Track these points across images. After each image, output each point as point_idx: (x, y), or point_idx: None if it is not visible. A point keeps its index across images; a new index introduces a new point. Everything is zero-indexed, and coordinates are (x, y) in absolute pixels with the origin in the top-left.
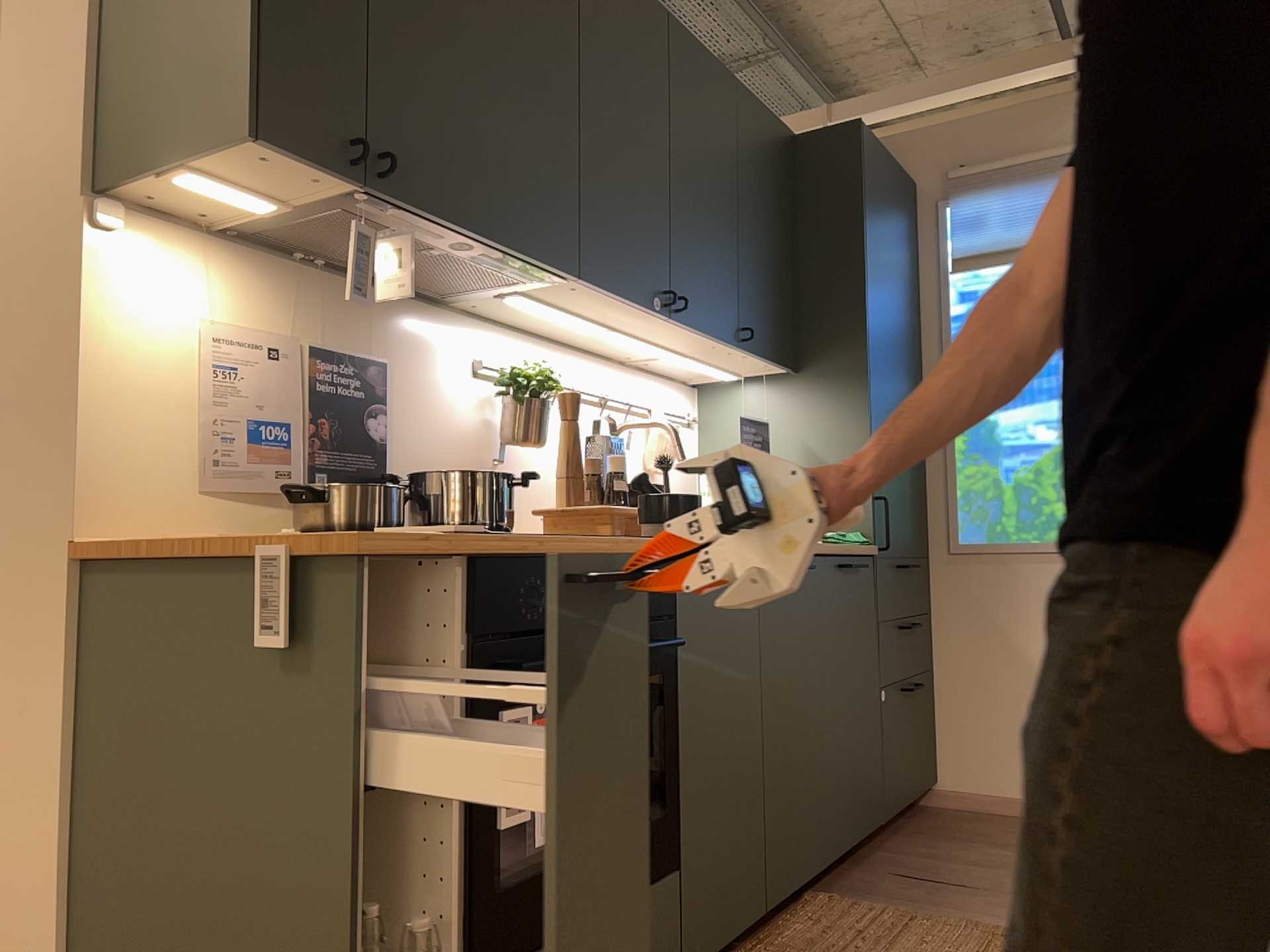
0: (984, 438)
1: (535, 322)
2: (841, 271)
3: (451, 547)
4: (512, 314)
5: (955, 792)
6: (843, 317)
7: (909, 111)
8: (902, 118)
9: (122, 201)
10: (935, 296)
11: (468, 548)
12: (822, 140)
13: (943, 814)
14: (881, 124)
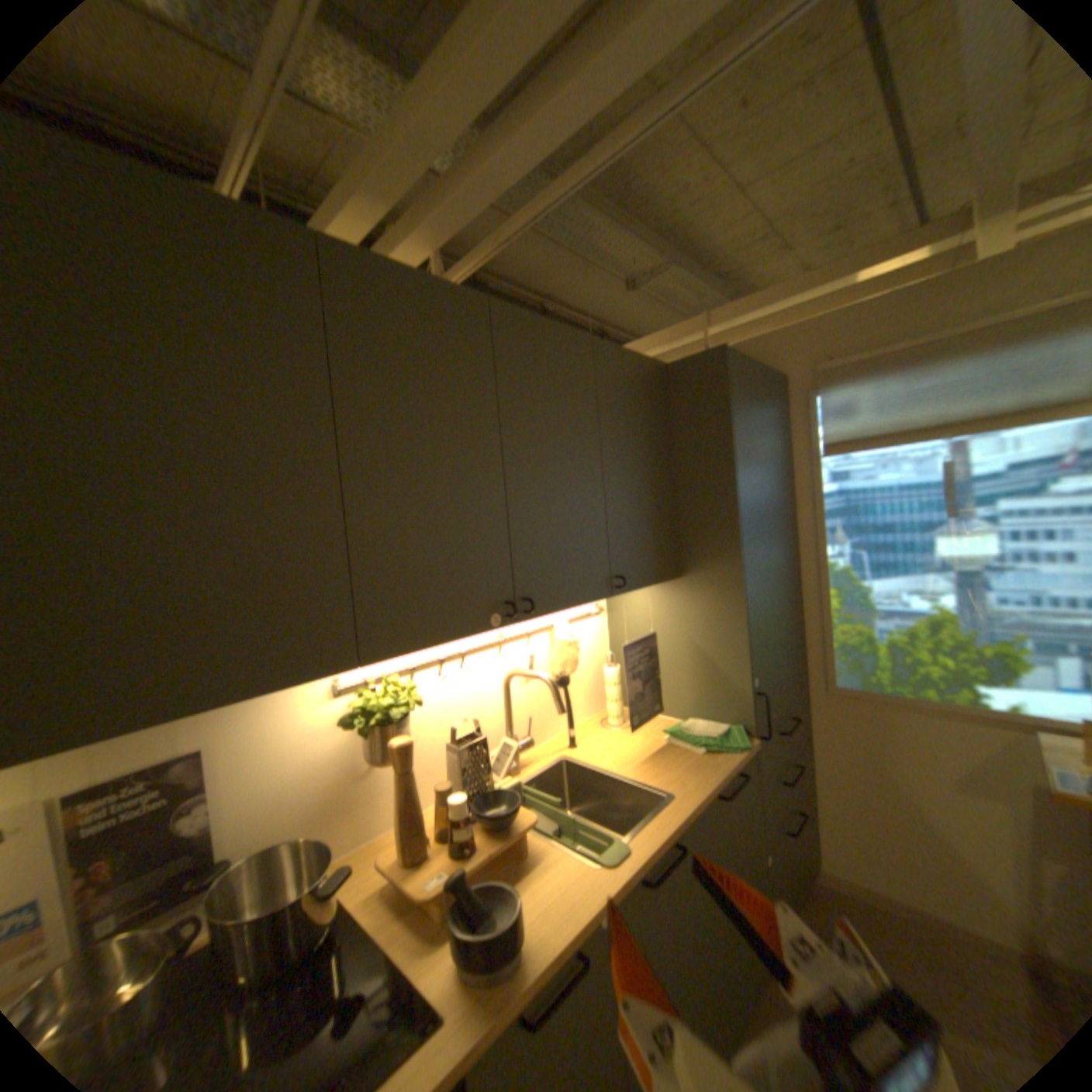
0: (859, 602)
1: None
2: (715, 489)
3: None
4: None
5: (837, 880)
6: (718, 532)
7: (779, 307)
8: (773, 313)
9: None
10: (808, 474)
11: None
12: (691, 366)
13: (827, 904)
14: (754, 321)
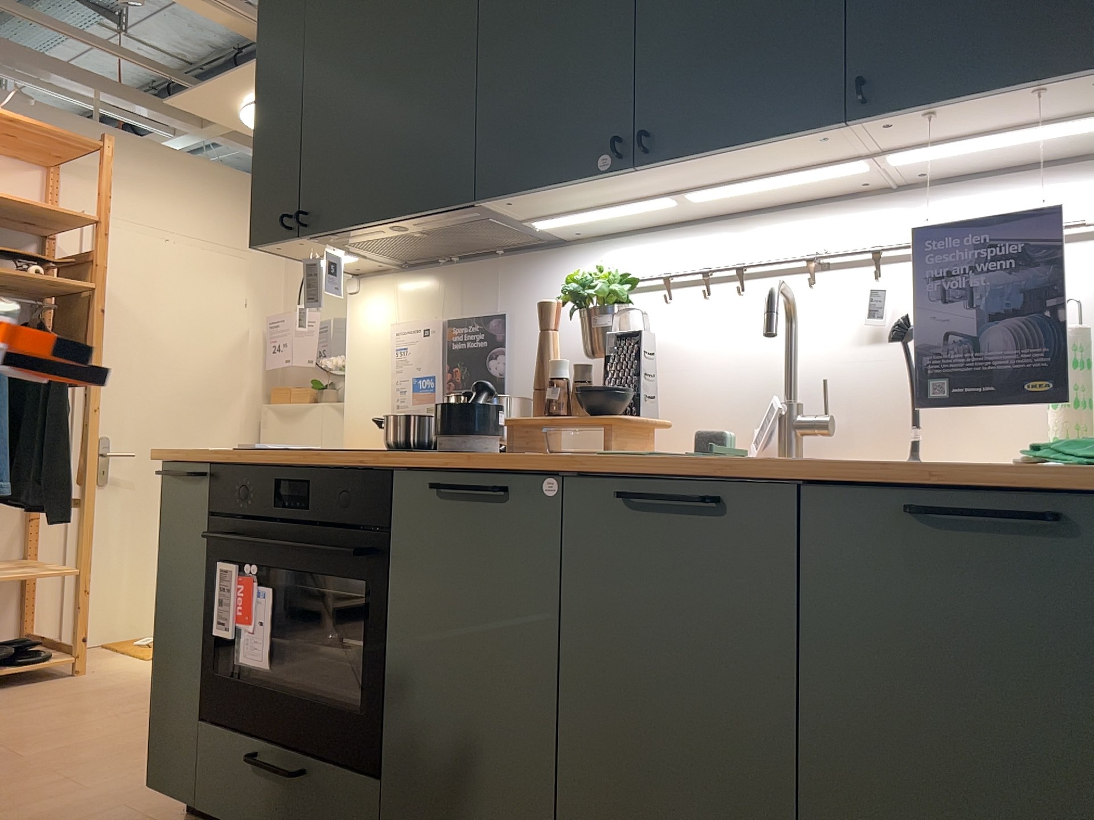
0: None
1: (656, 216)
2: None
3: (192, 457)
4: (621, 222)
5: None
6: None
7: None
8: None
9: (363, 274)
10: None
11: (213, 458)
12: None
13: None
14: None
